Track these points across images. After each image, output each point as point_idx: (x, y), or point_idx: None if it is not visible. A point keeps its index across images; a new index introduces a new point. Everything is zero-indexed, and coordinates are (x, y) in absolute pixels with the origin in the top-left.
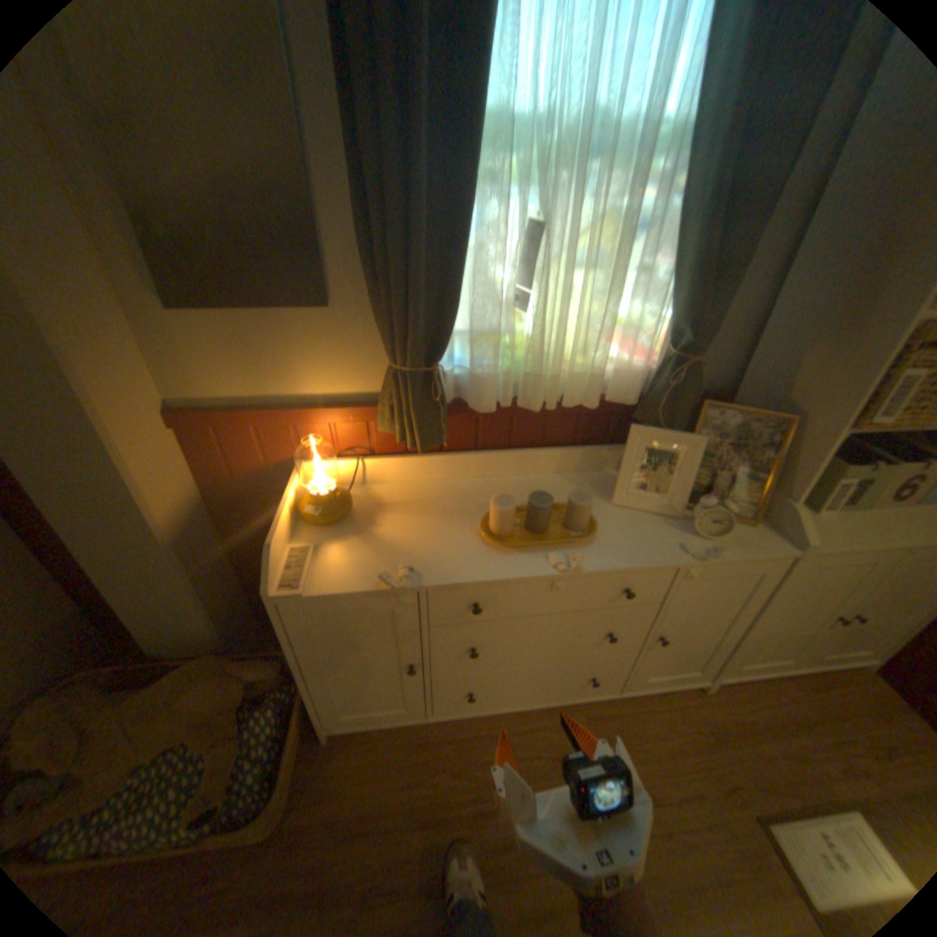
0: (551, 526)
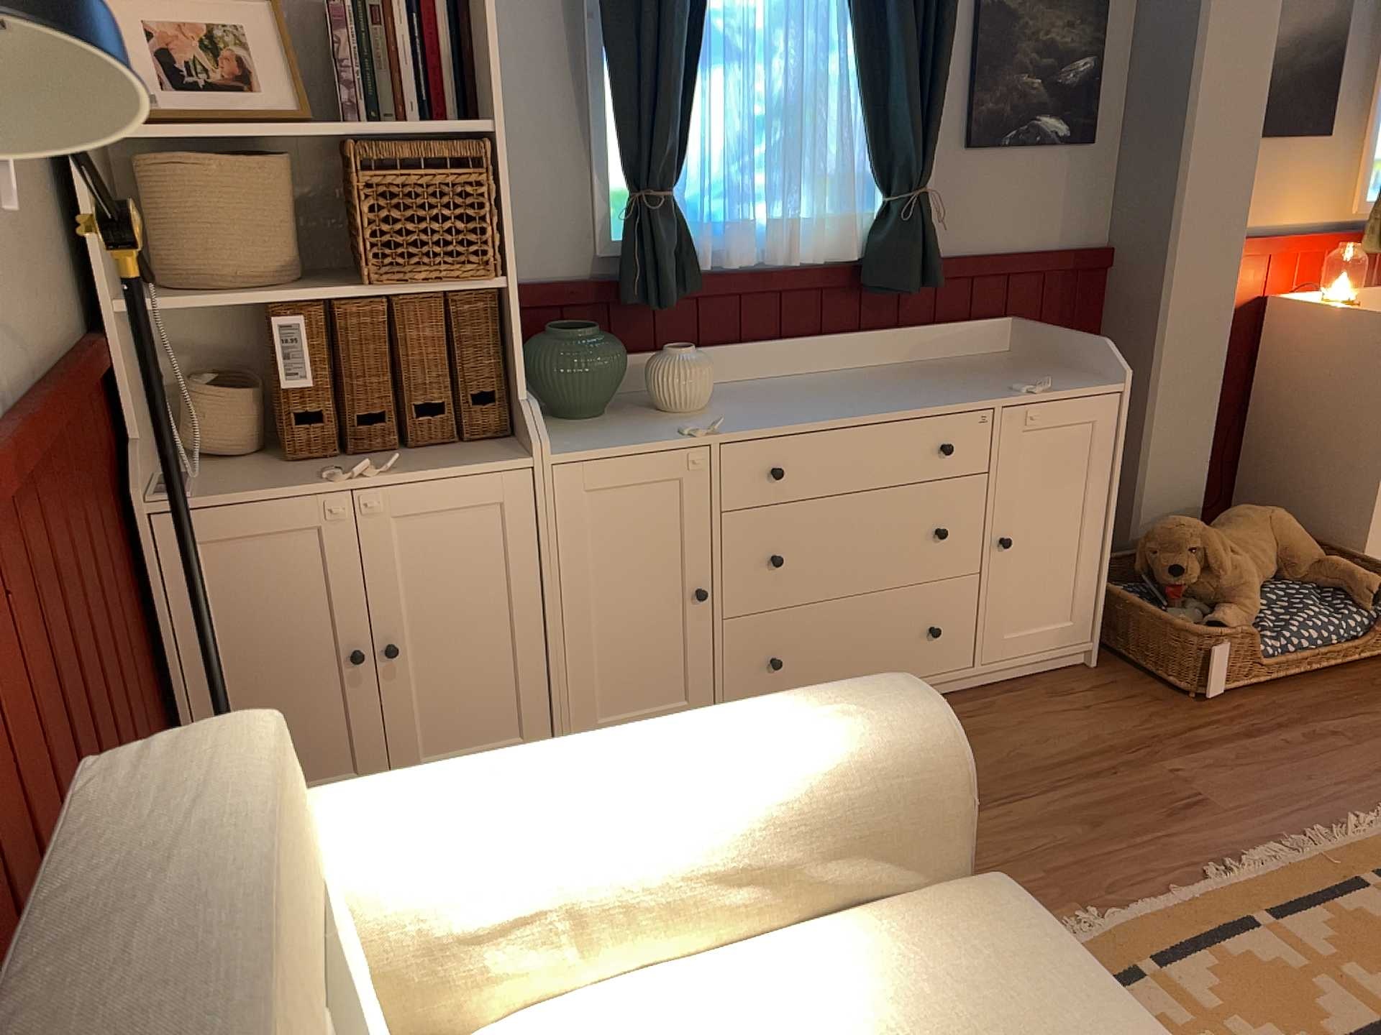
0: None
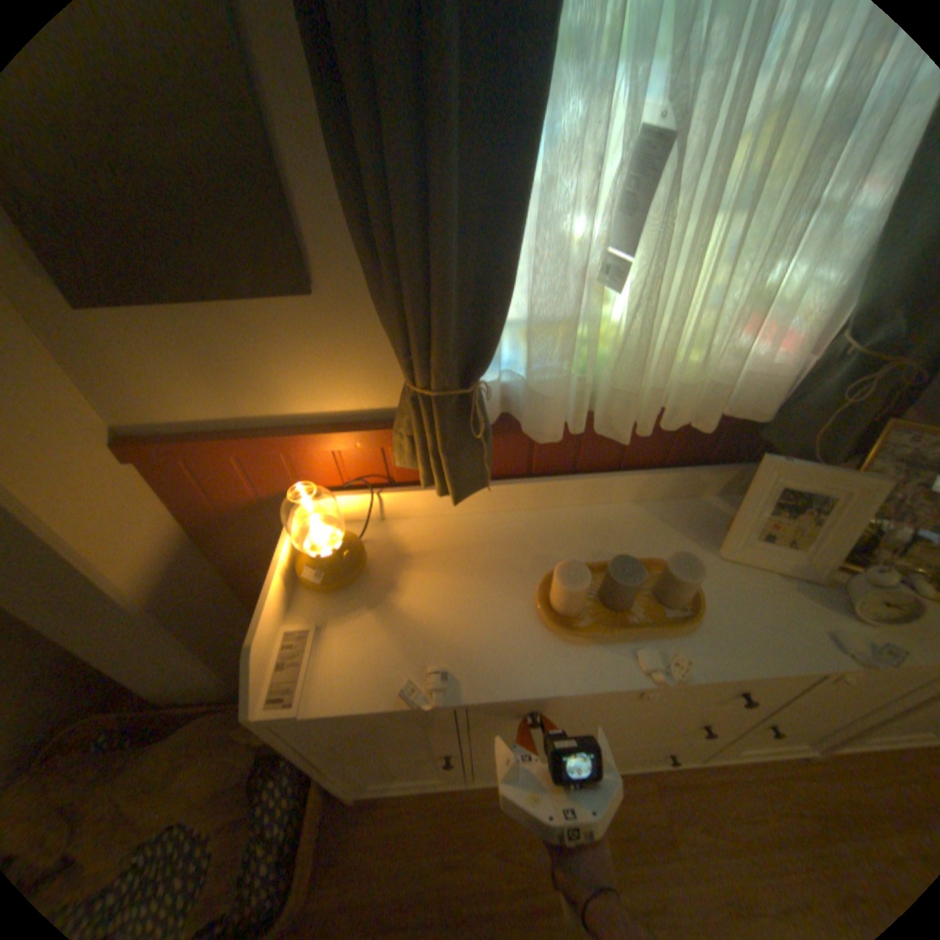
0: (638, 599)
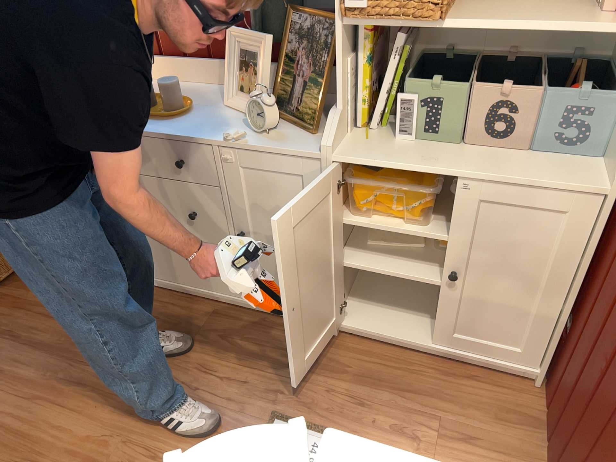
0: (157, 108)
